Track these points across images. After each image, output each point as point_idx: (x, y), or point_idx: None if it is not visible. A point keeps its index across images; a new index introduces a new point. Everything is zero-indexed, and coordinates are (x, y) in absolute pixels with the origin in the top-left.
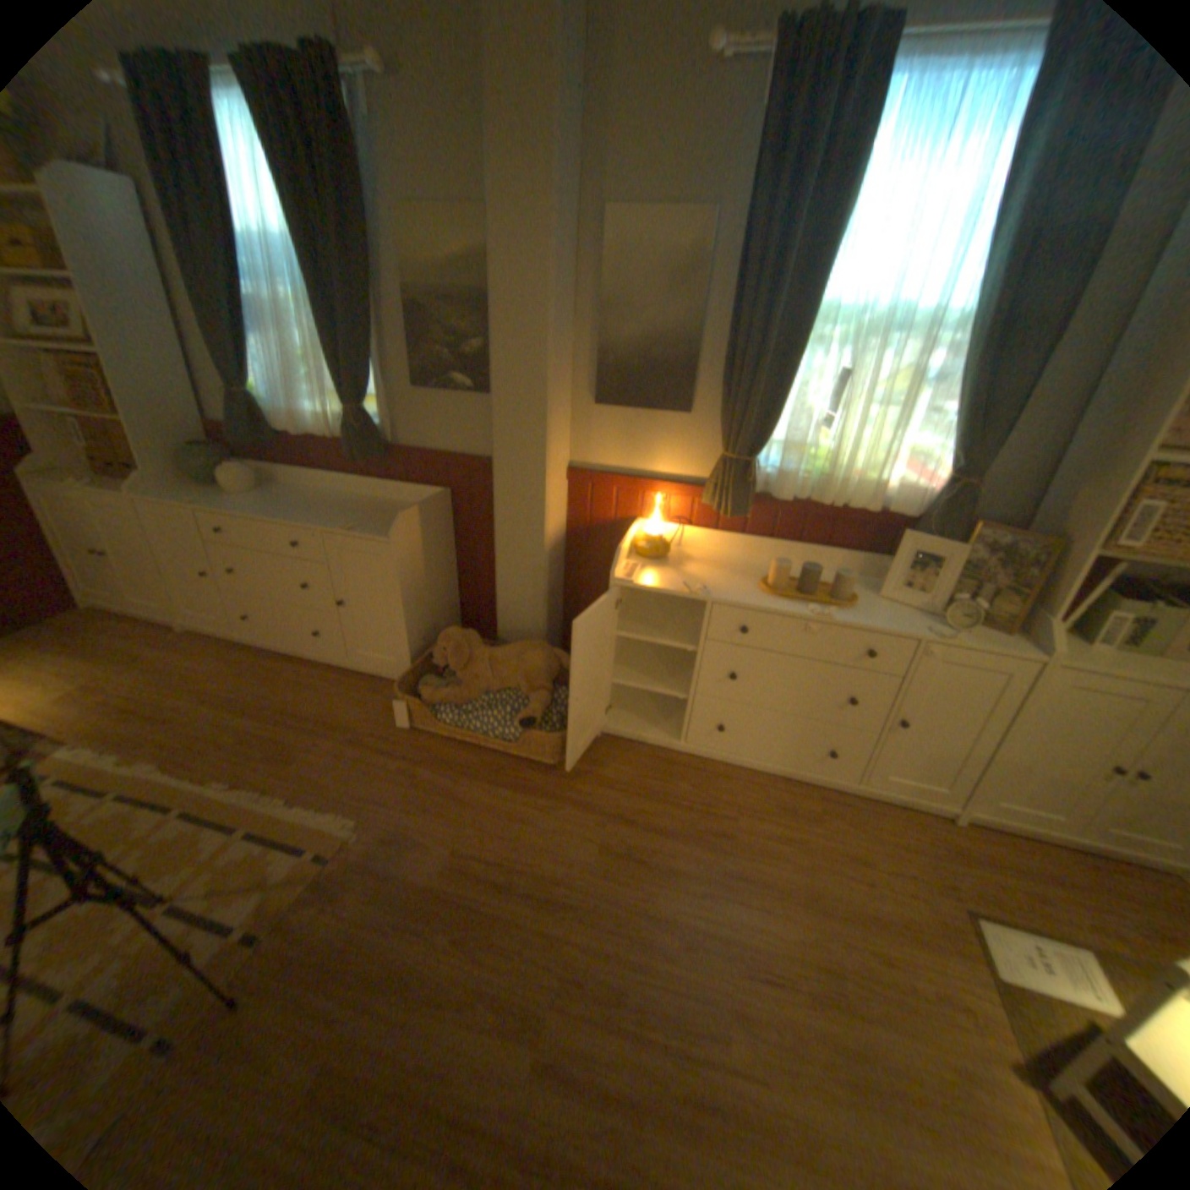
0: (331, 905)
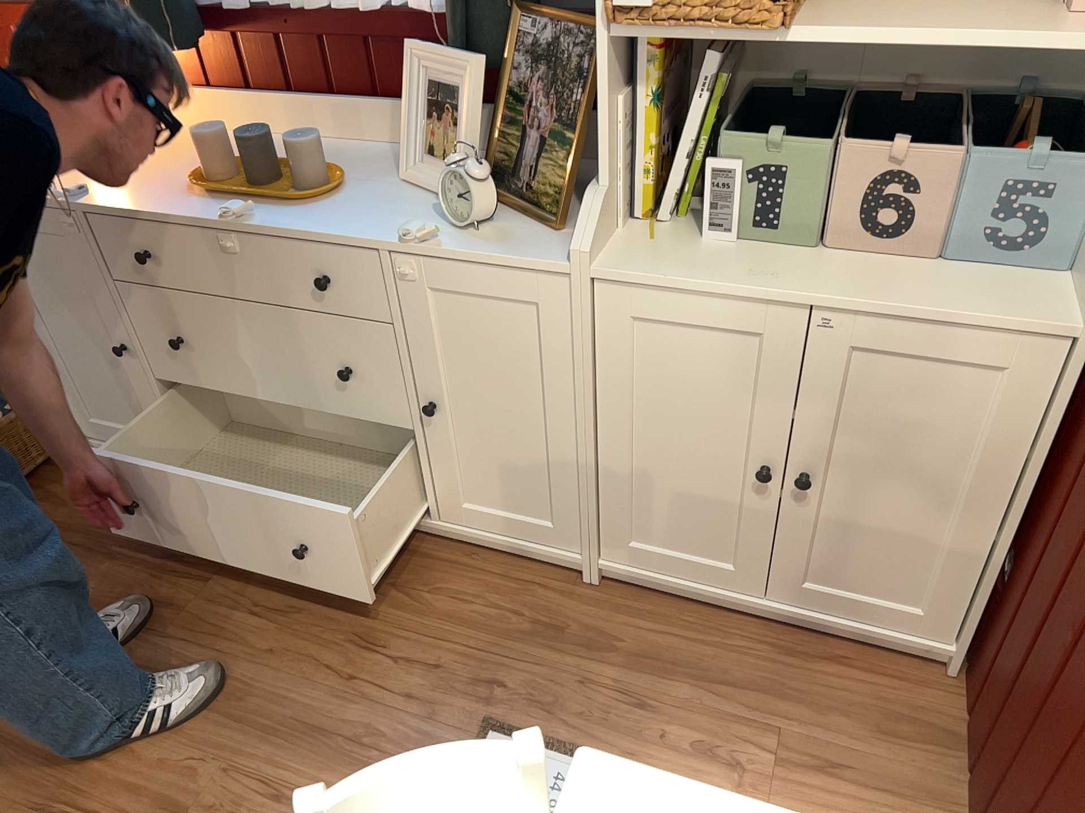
0: None
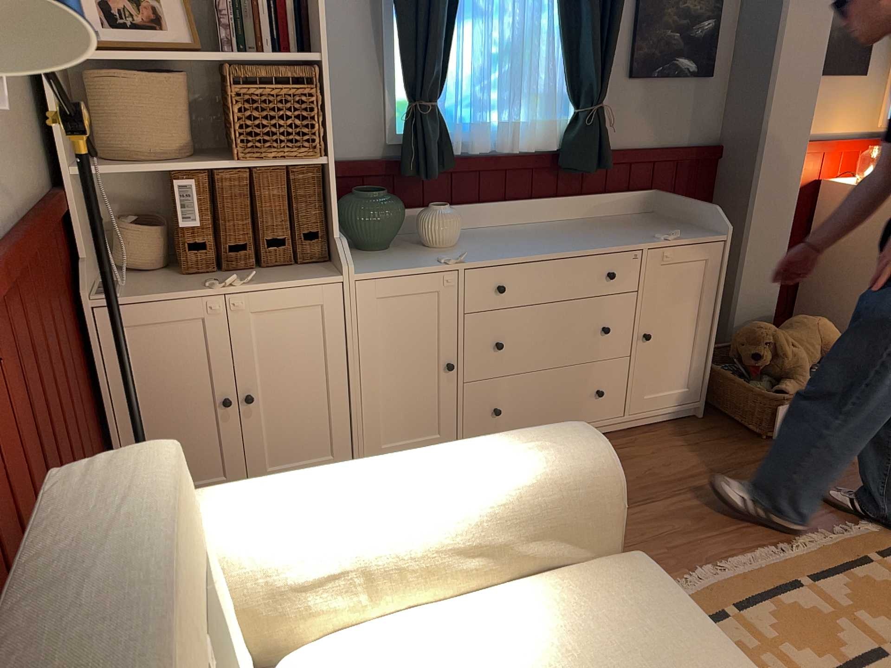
0: None
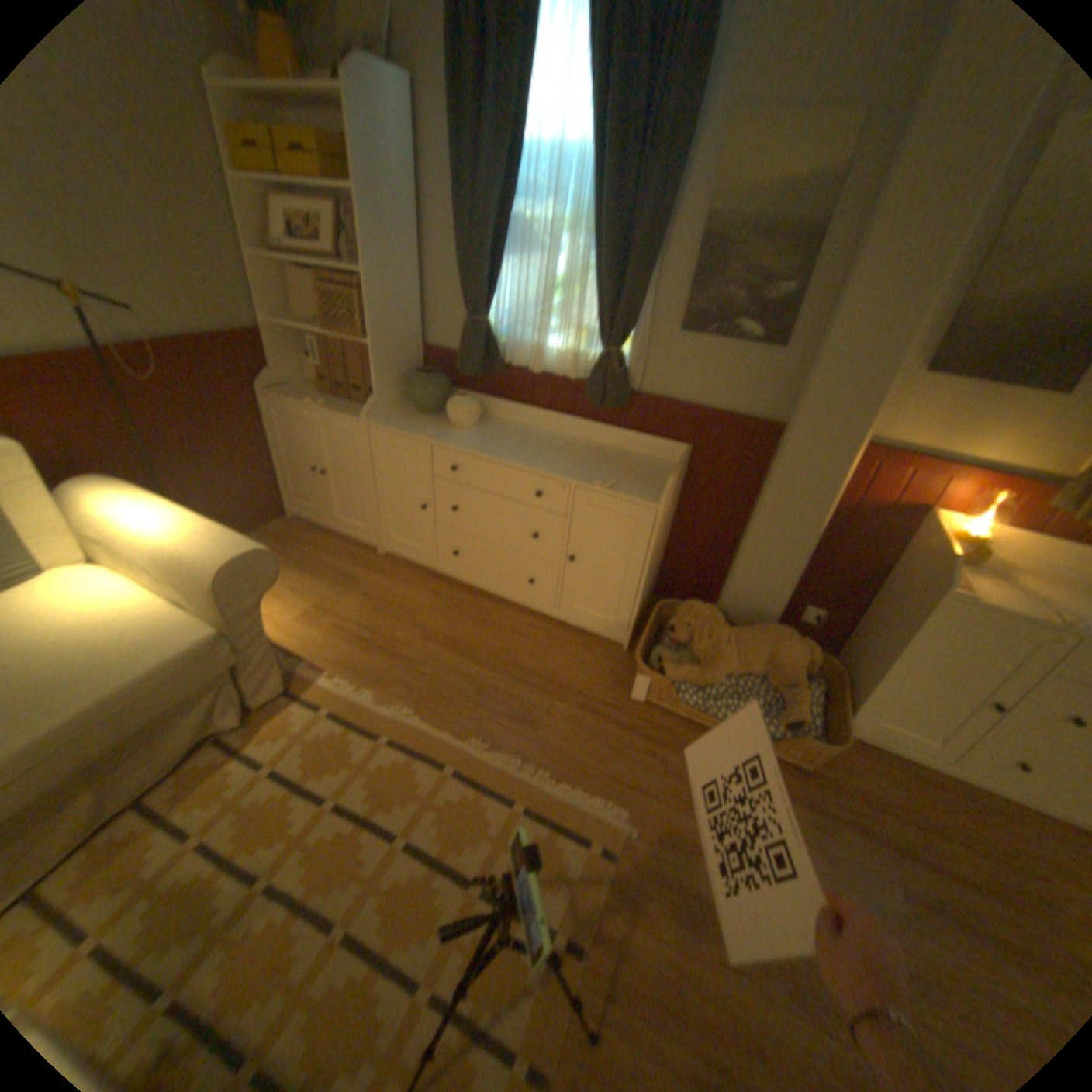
0: (641, 919)
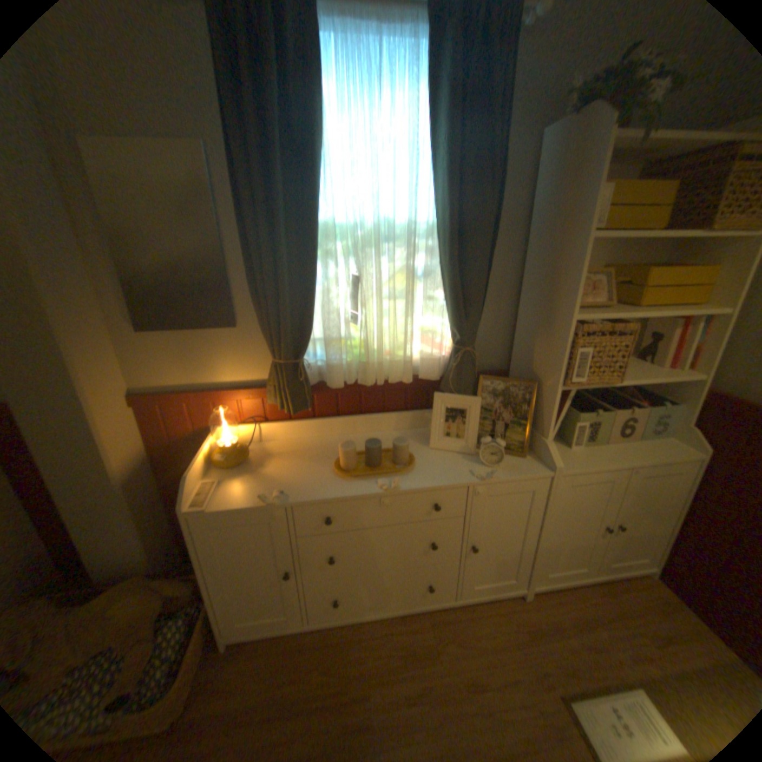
0: None
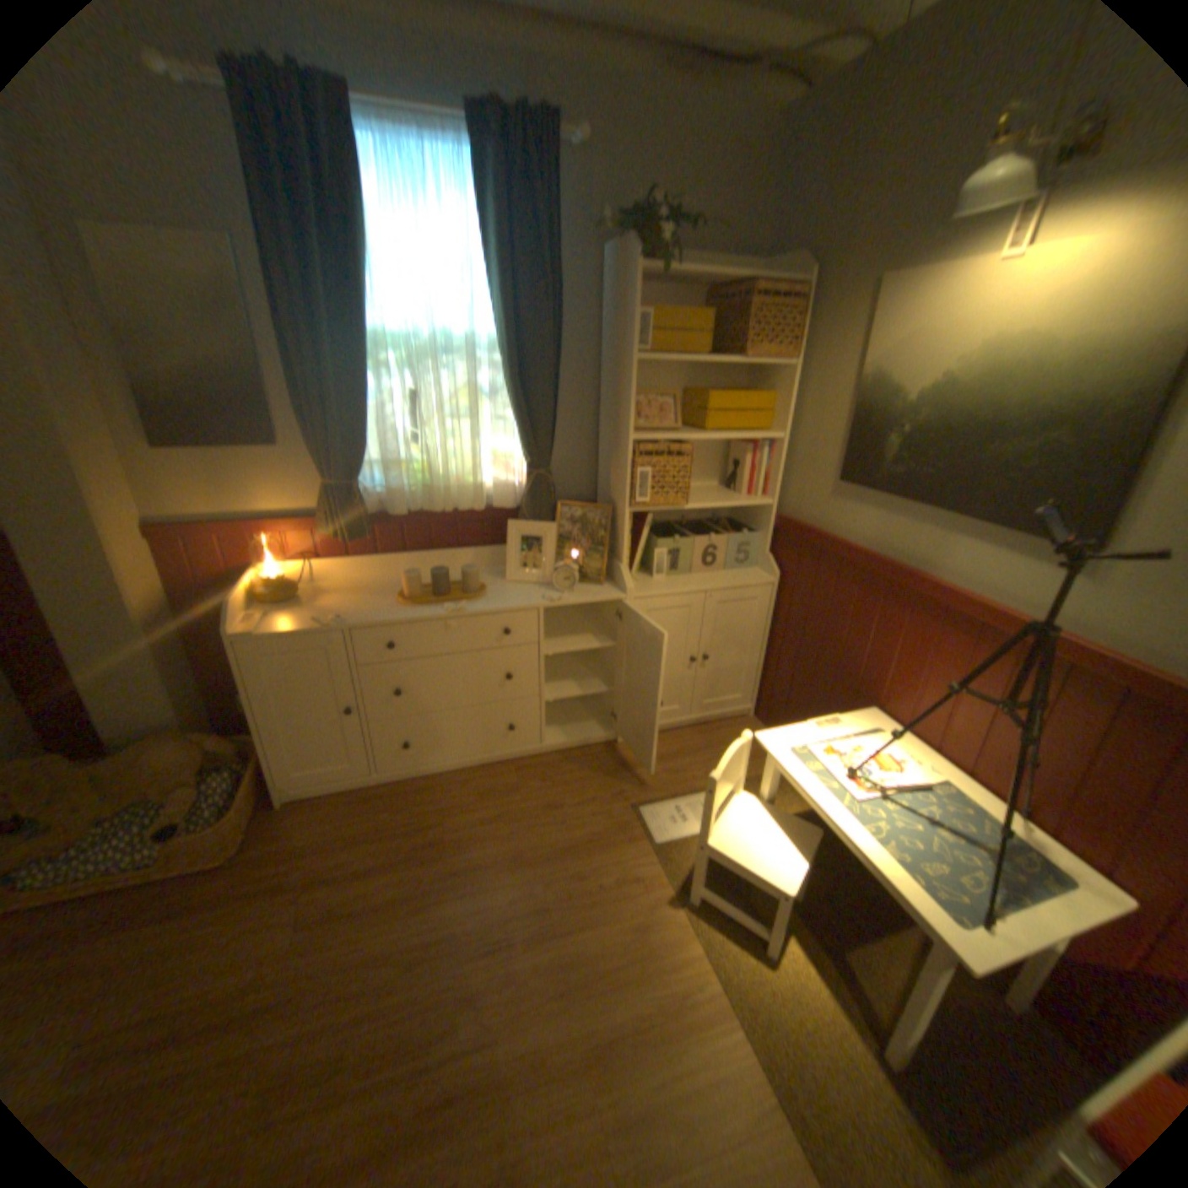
0: None
